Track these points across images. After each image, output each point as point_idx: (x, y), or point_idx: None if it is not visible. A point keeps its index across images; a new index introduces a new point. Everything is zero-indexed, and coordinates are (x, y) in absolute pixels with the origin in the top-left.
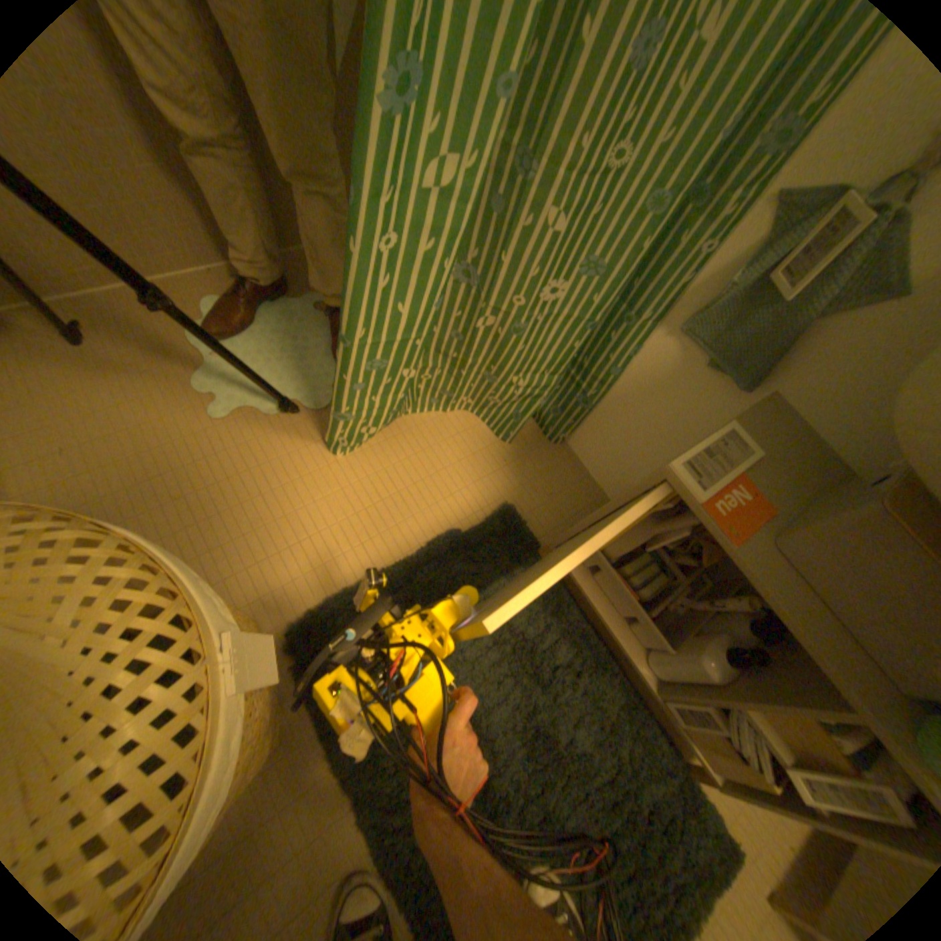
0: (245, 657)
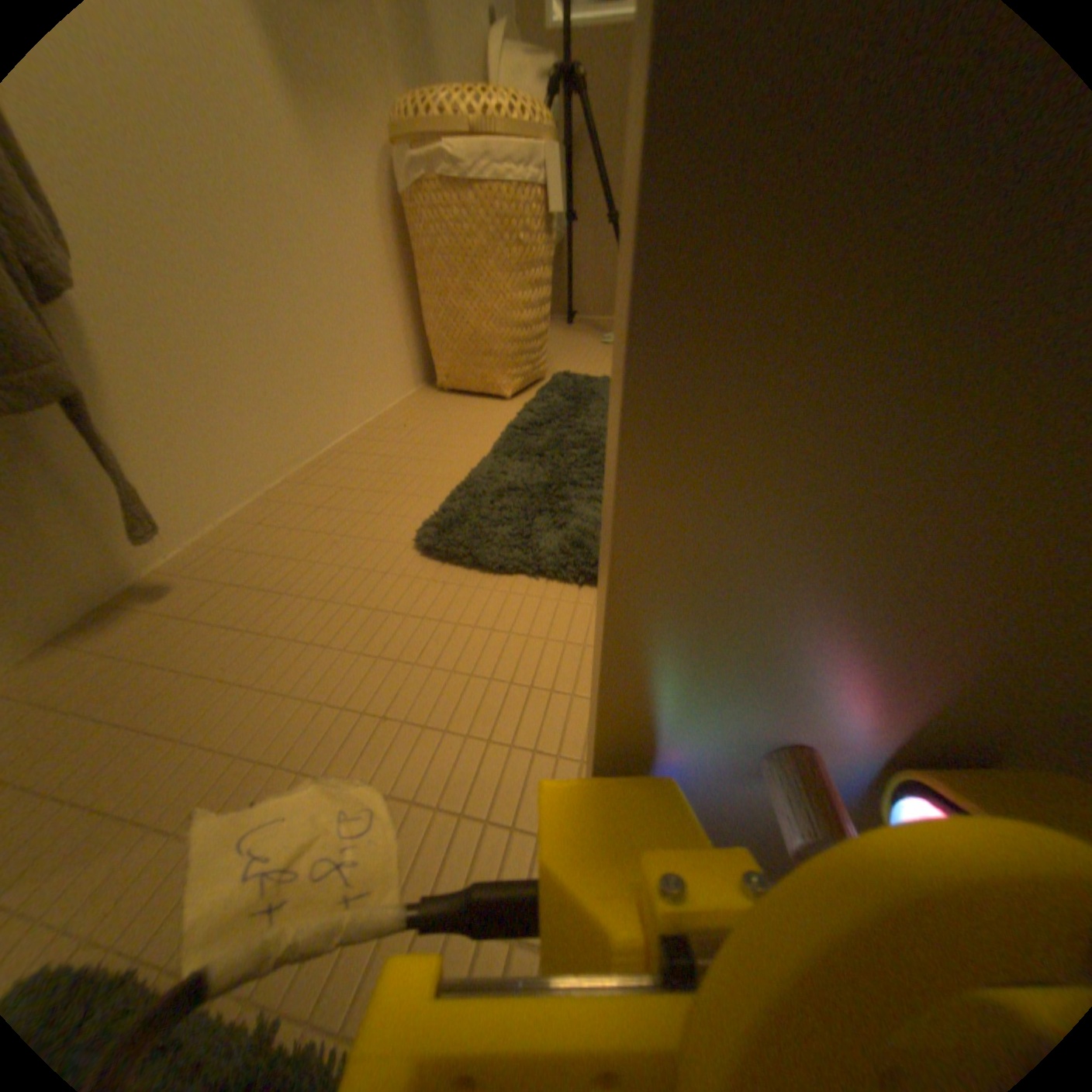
0: (550, 183)
